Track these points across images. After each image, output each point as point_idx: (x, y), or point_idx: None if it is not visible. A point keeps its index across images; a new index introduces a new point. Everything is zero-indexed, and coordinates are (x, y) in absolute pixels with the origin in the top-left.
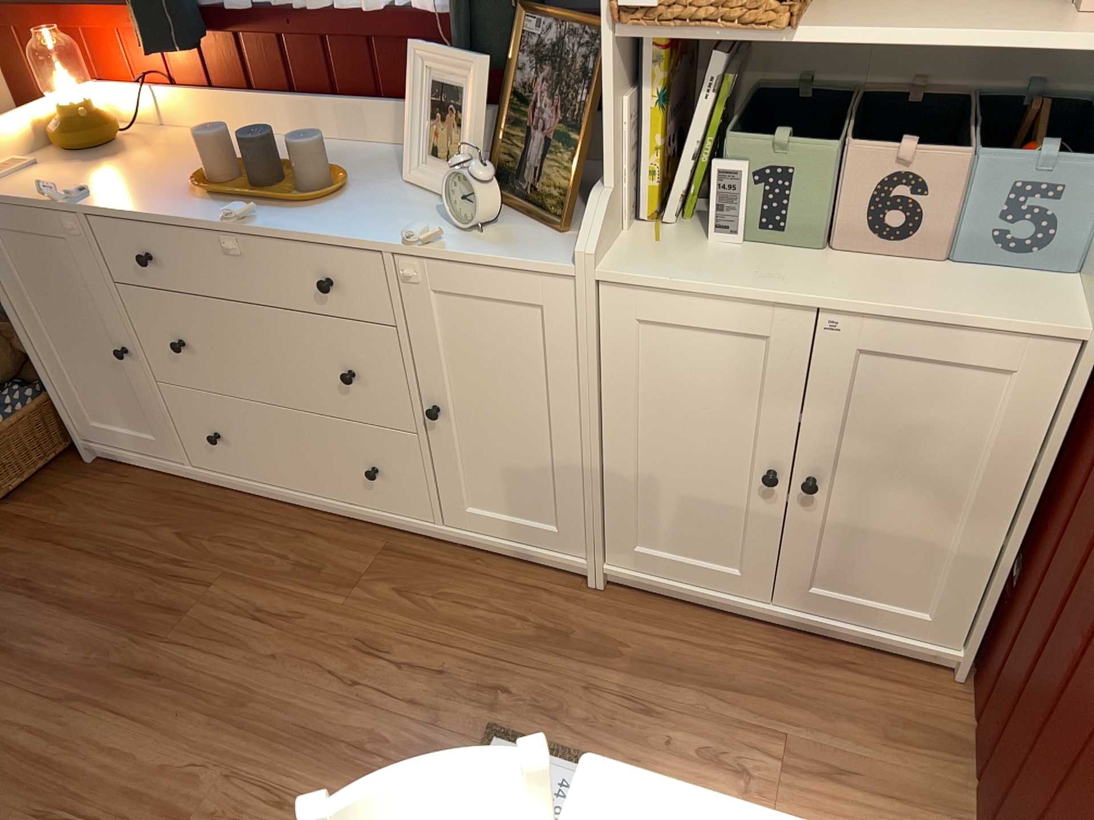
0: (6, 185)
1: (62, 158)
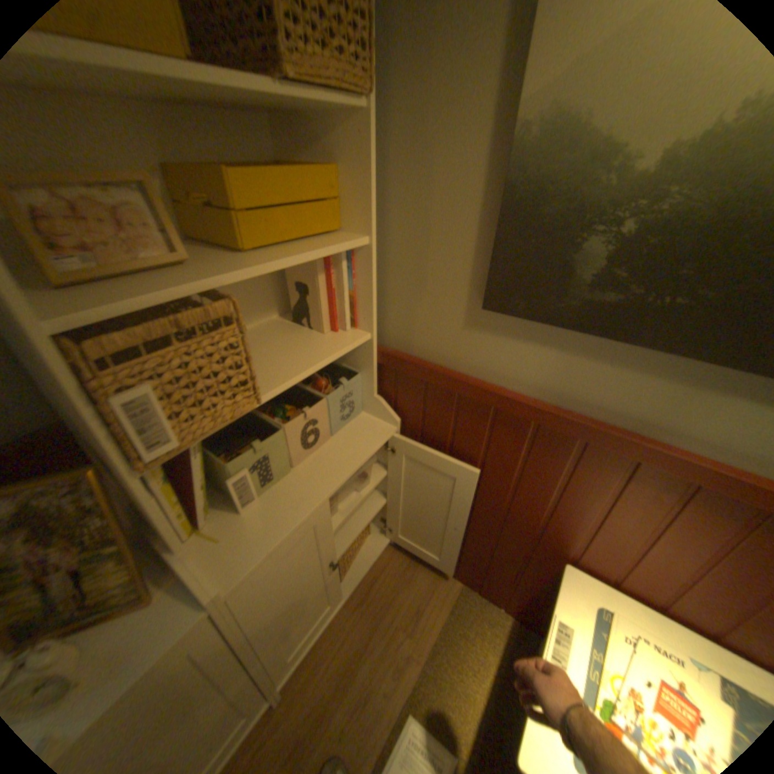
0: None
1: None
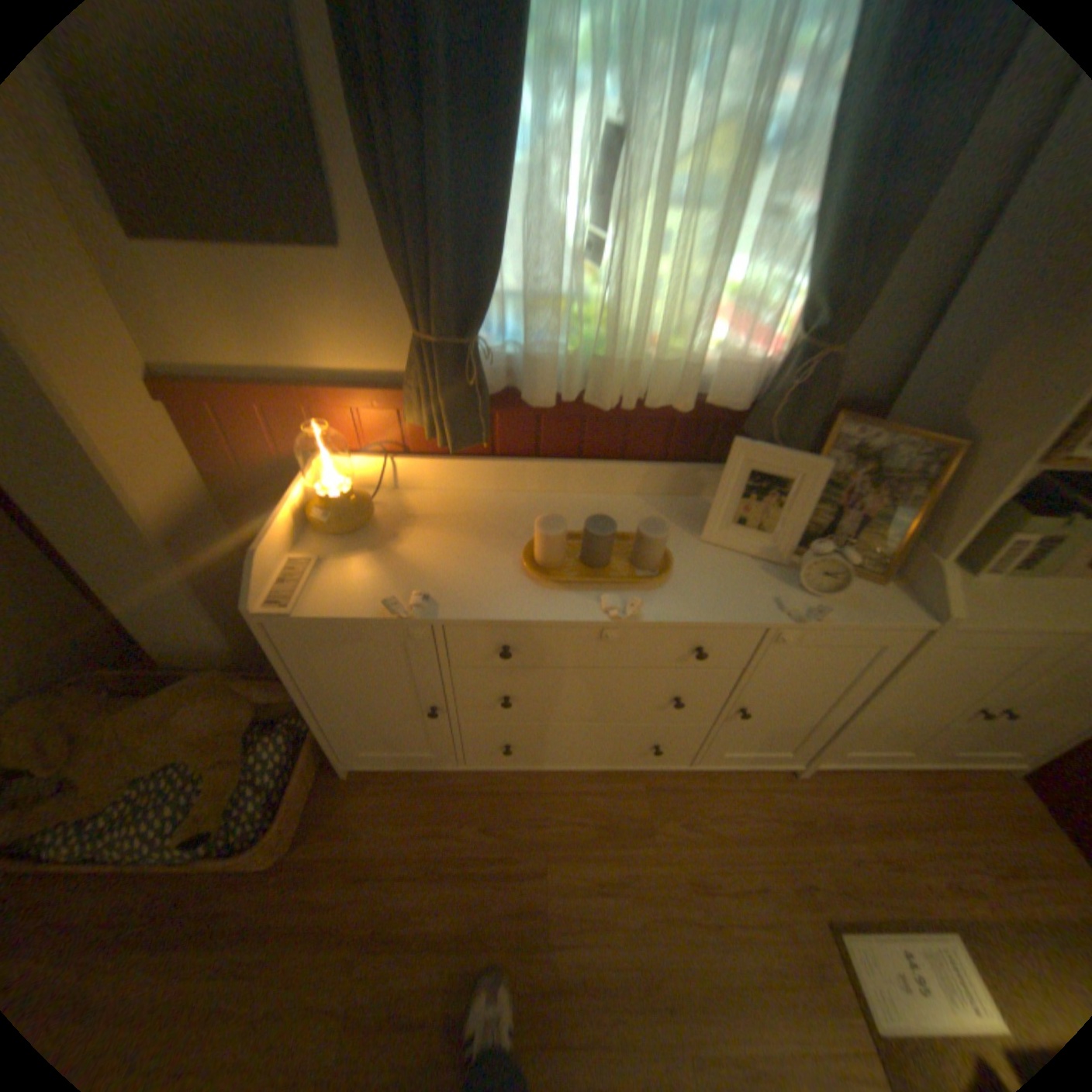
0: (316, 598)
1: (337, 547)
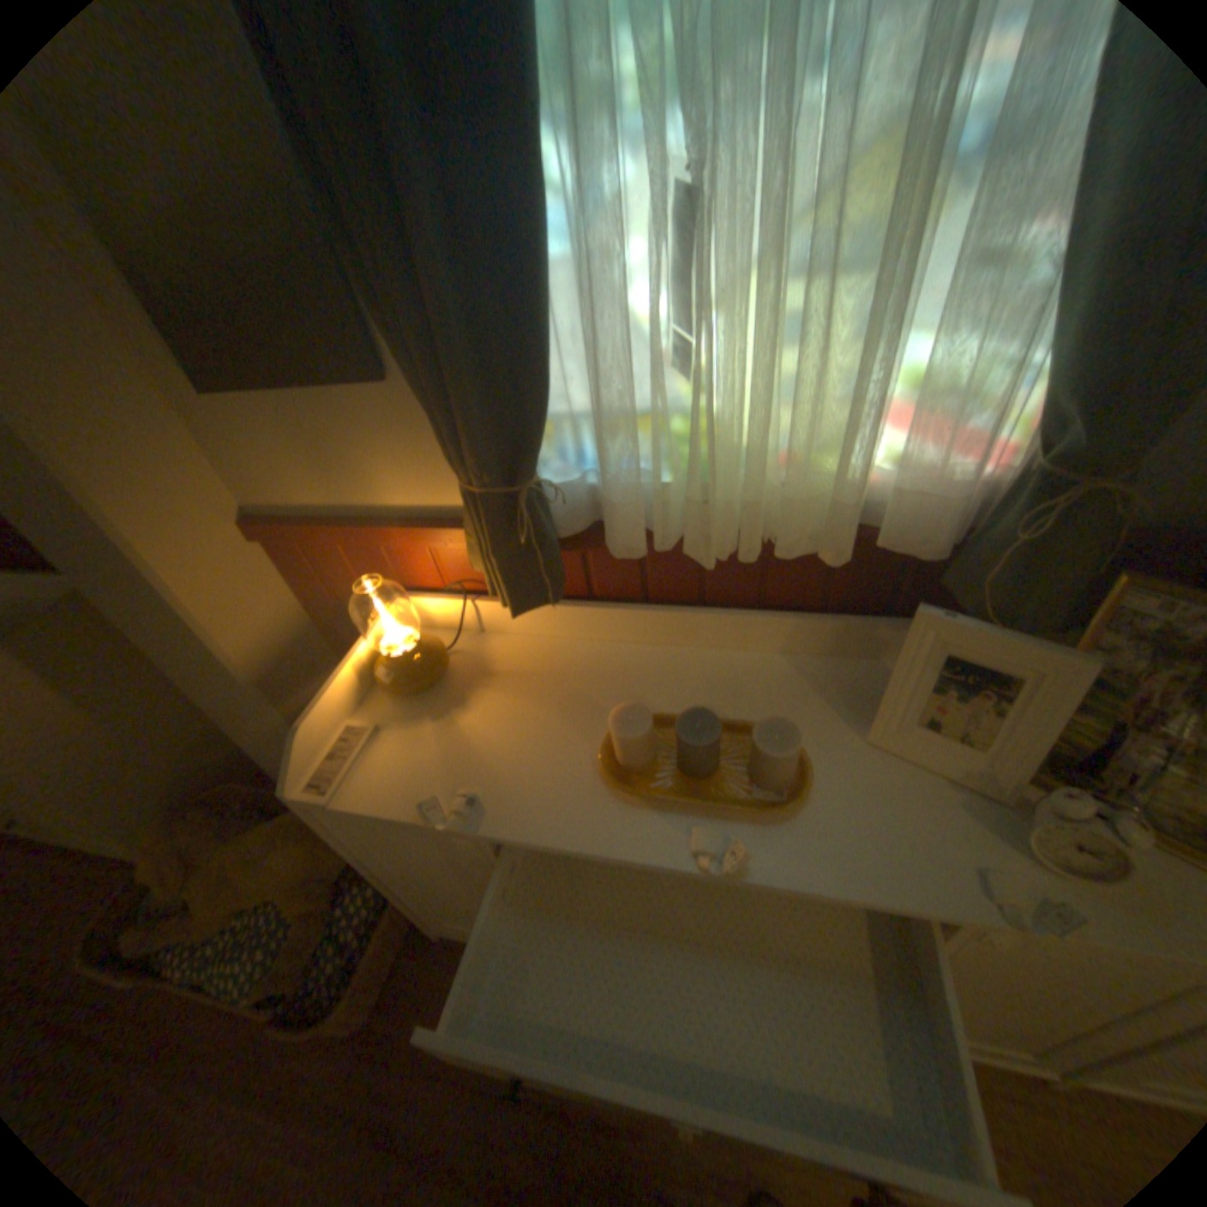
0: (358, 784)
1: (400, 712)
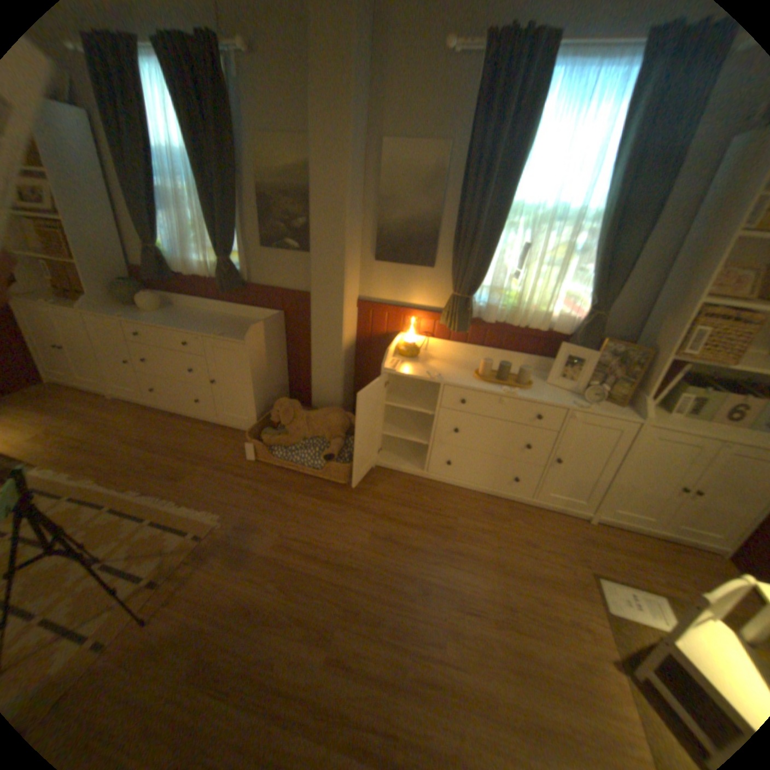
0: (401, 370)
1: (406, 361)
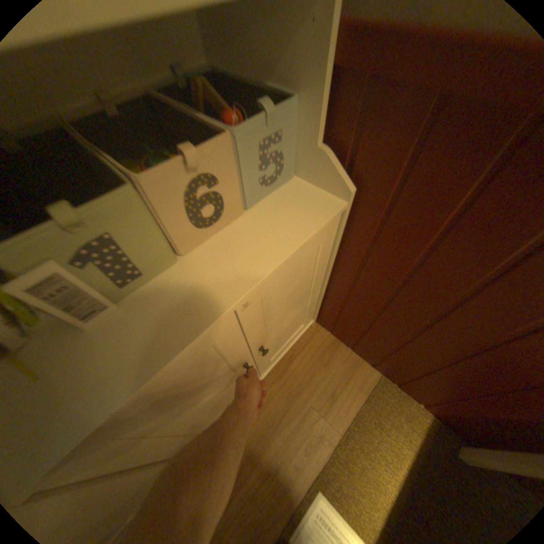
0: None
1: None
